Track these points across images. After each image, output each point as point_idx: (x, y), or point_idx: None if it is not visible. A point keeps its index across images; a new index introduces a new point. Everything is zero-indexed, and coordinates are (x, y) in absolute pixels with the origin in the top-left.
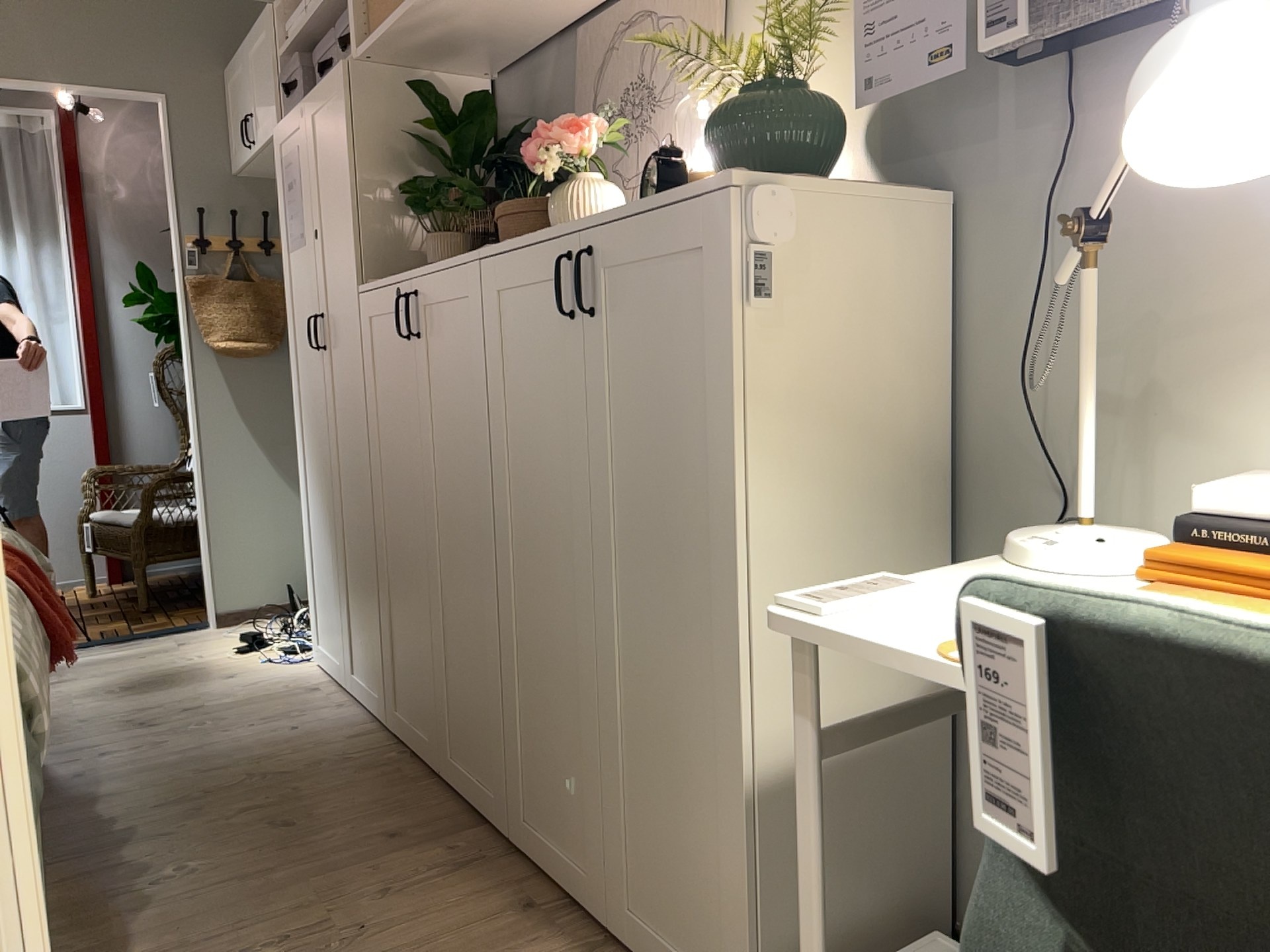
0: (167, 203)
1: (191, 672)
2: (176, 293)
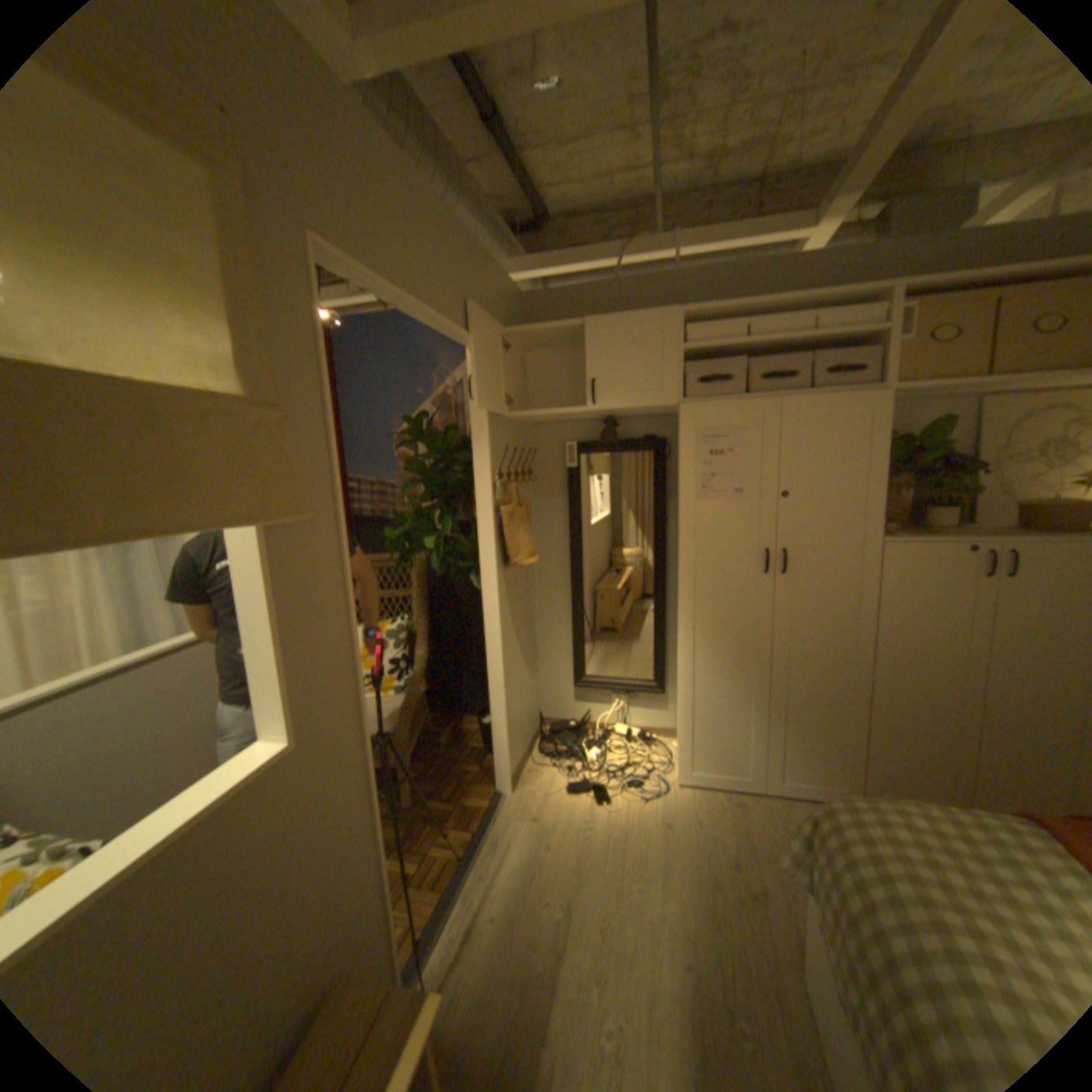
0: (474, 441)
1: (631, 839)
2: (480, 522)
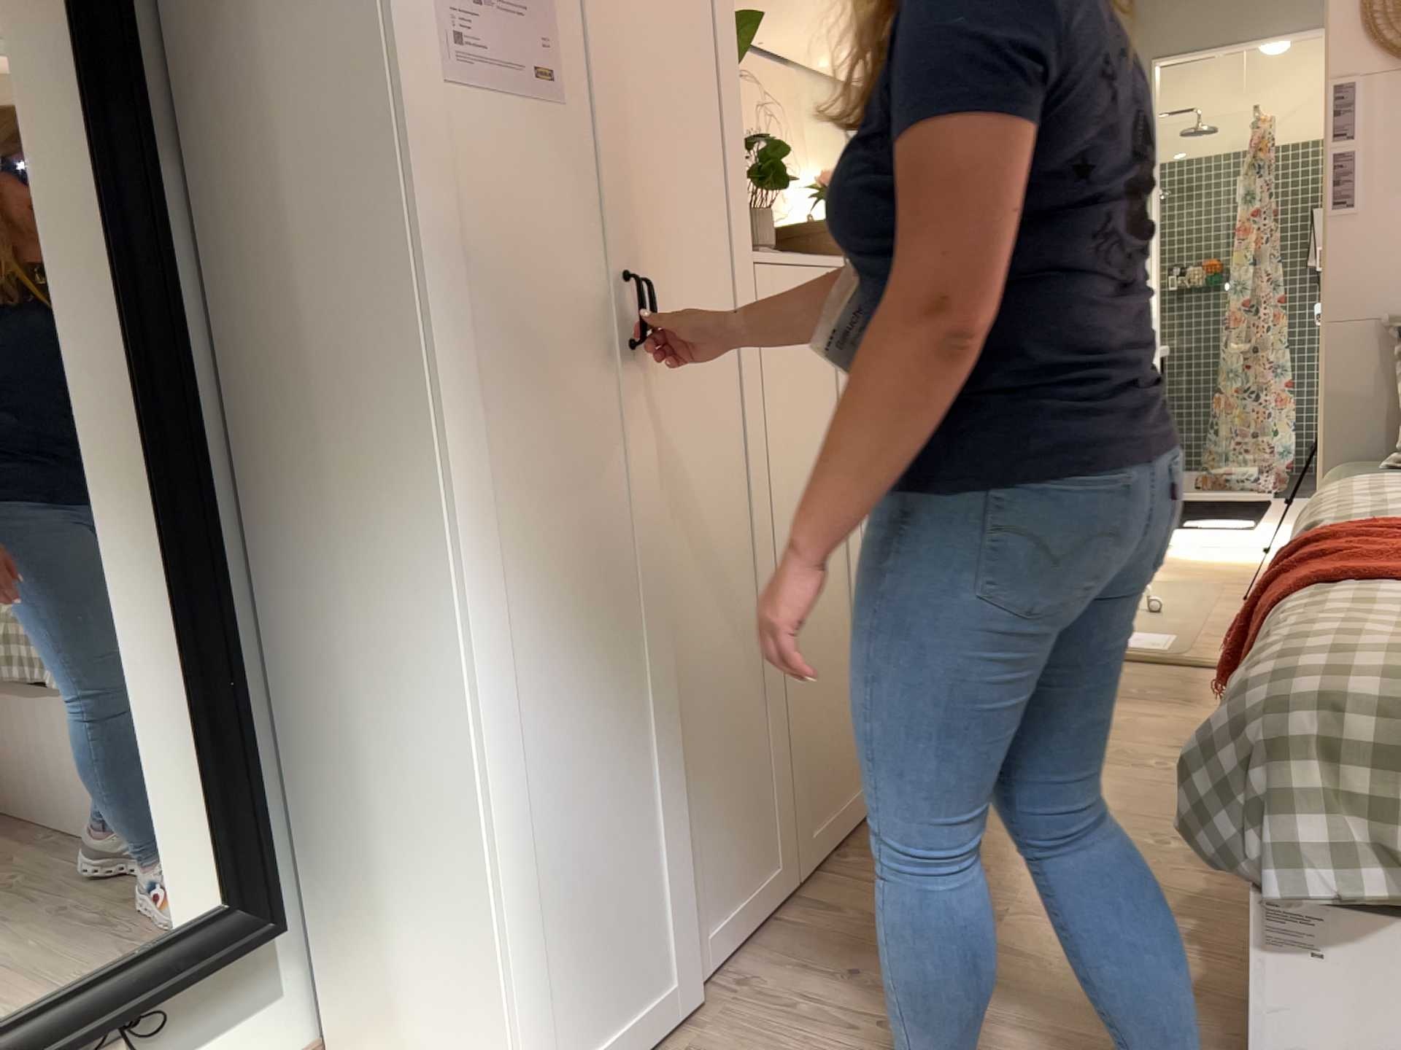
0: None
1: None
2: None
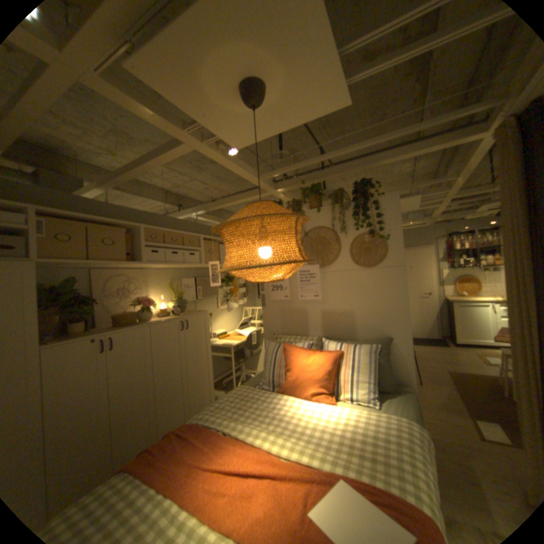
0: None
1: None
2: None
